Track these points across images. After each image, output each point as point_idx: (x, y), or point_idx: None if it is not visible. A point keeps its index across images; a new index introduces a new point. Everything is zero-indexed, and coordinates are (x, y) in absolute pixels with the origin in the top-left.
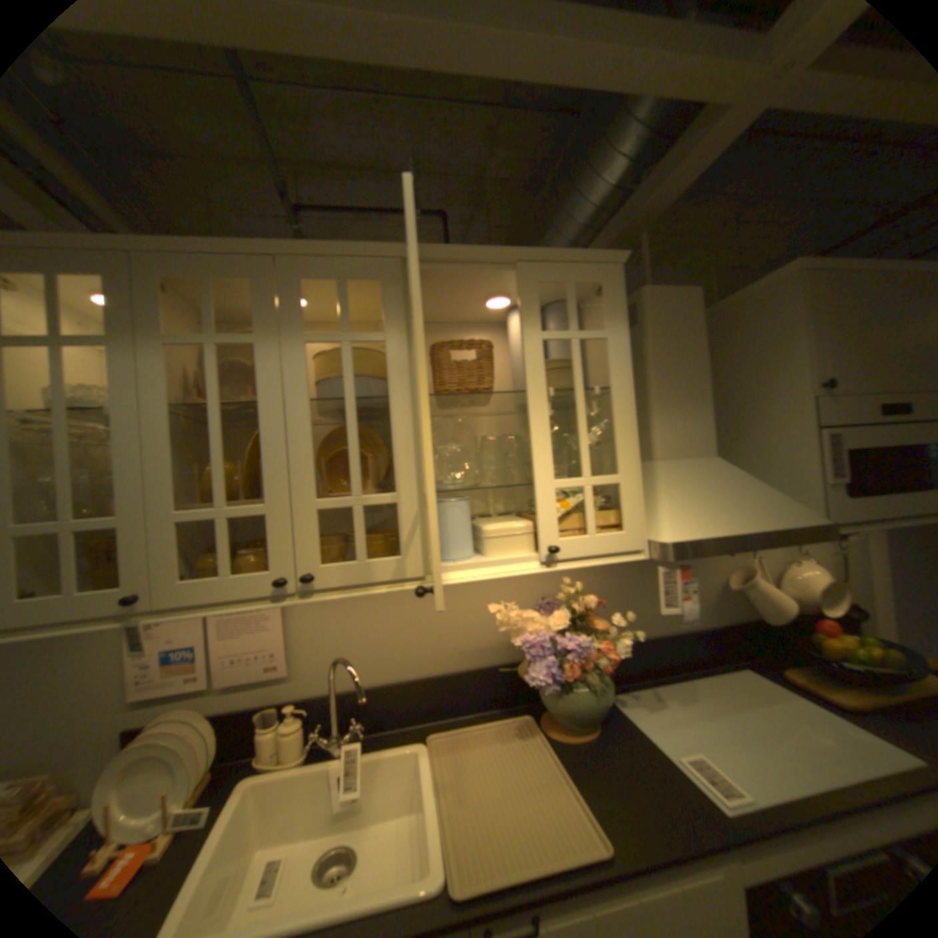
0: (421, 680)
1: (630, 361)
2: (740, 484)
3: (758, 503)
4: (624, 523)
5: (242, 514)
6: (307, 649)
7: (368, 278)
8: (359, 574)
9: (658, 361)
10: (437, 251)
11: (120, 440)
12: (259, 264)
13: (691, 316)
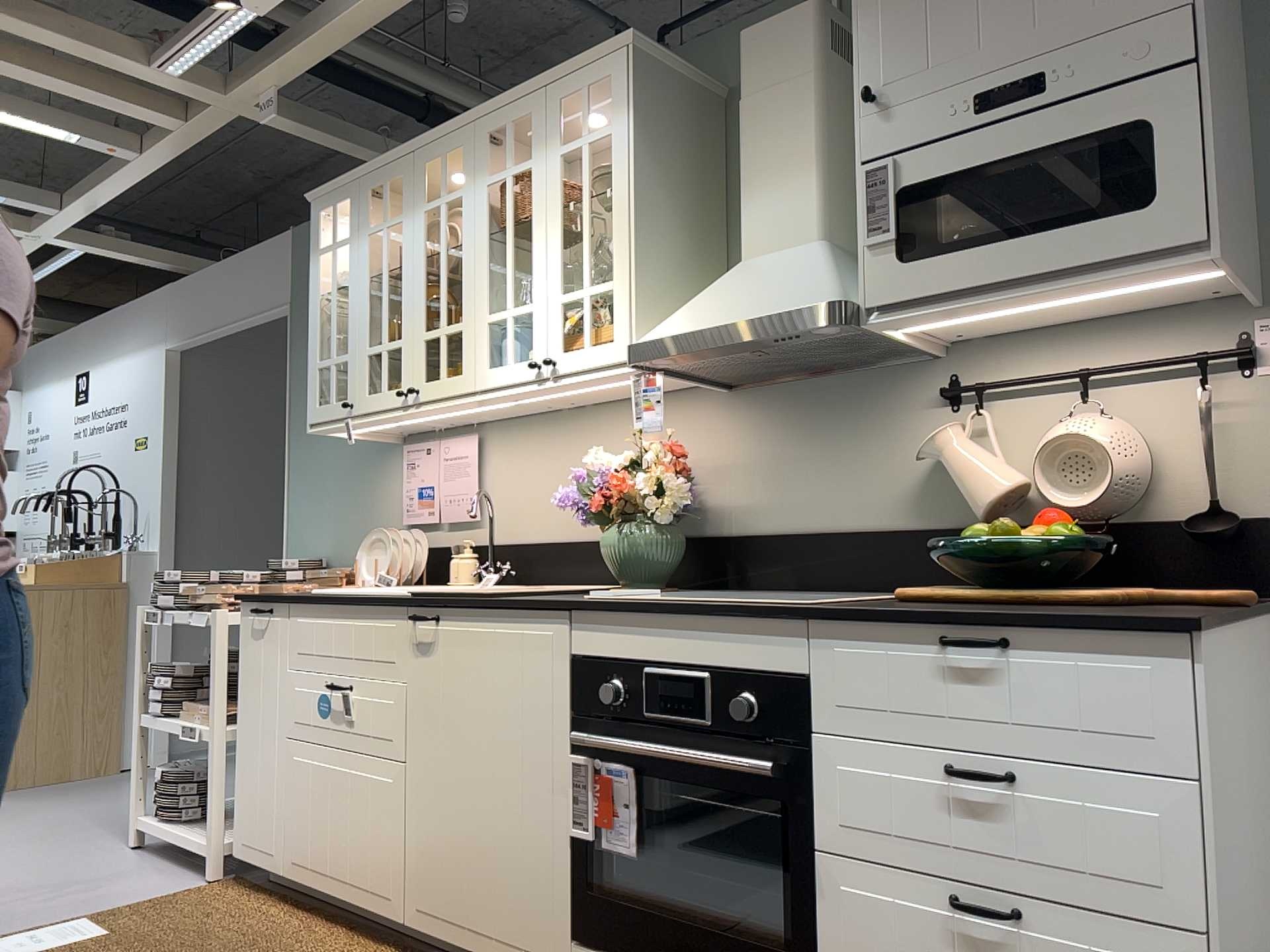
0: (565, 542)
1: (630, 151)
2: (789, 271)
3: (775, 290)
4: (616, 331)
5: (391, 347)
6: (493, 499)
7: (455, 149)
8: (438, 388)
9: (744, 128)
10: (491, 107)
11: (350, 305)
12: (406, 163)
13: (791, 51)
